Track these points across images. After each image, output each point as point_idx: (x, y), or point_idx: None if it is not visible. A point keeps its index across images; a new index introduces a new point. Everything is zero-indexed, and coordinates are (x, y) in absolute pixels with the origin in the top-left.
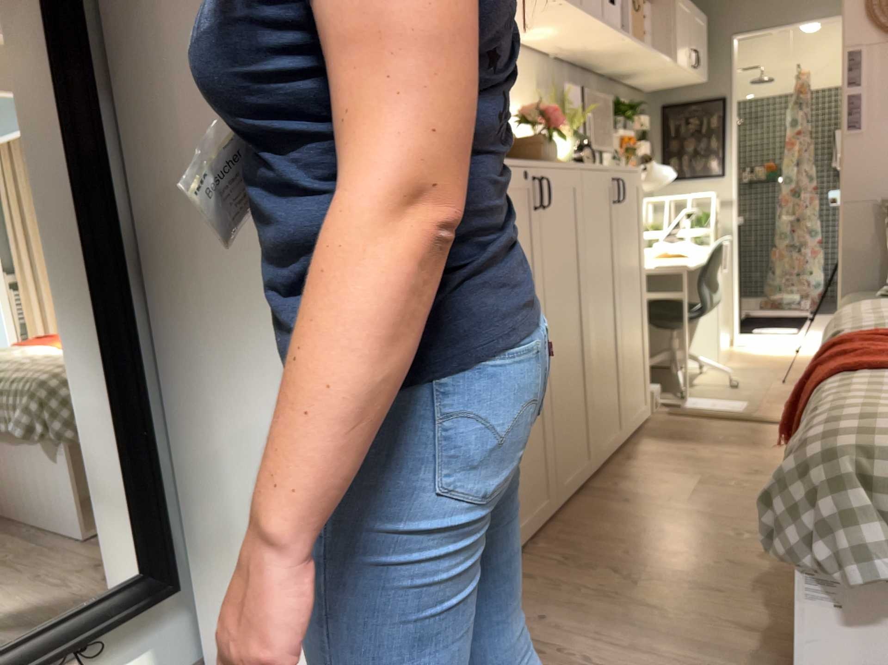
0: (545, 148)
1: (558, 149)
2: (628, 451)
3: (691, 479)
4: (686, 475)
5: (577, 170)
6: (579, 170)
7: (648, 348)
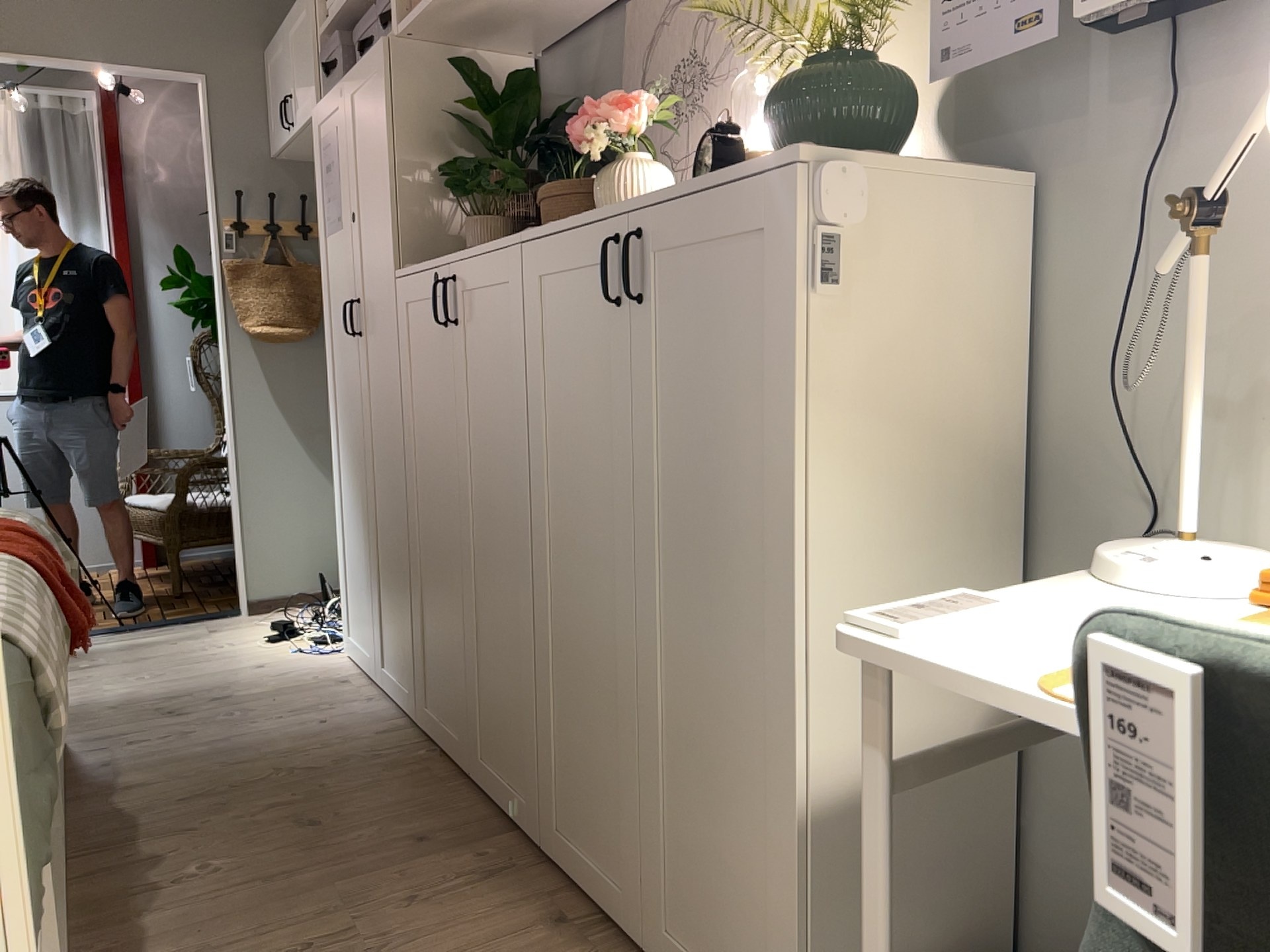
0: (597, 193)
1: (615, 185)
2: (598, 945)
3: (379, 942)
4: (401, 949)
5: (508, 249)
6: (514, 248)
7: (793, 867)
